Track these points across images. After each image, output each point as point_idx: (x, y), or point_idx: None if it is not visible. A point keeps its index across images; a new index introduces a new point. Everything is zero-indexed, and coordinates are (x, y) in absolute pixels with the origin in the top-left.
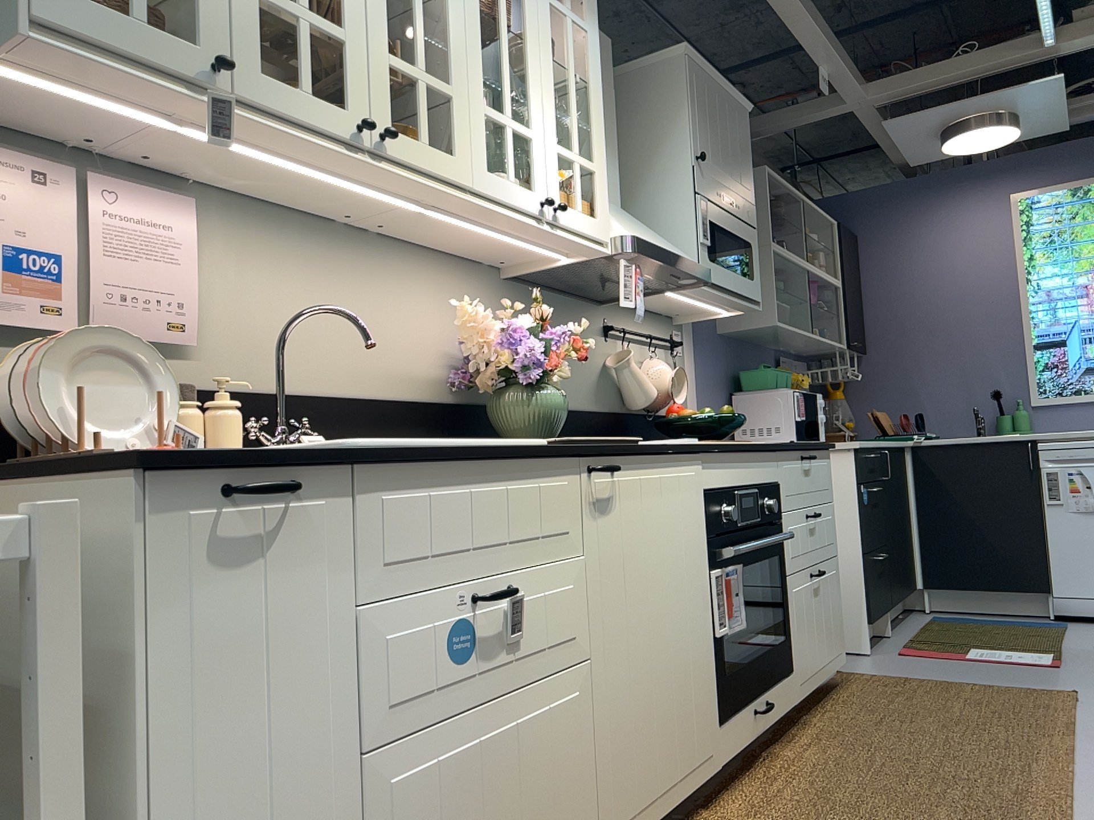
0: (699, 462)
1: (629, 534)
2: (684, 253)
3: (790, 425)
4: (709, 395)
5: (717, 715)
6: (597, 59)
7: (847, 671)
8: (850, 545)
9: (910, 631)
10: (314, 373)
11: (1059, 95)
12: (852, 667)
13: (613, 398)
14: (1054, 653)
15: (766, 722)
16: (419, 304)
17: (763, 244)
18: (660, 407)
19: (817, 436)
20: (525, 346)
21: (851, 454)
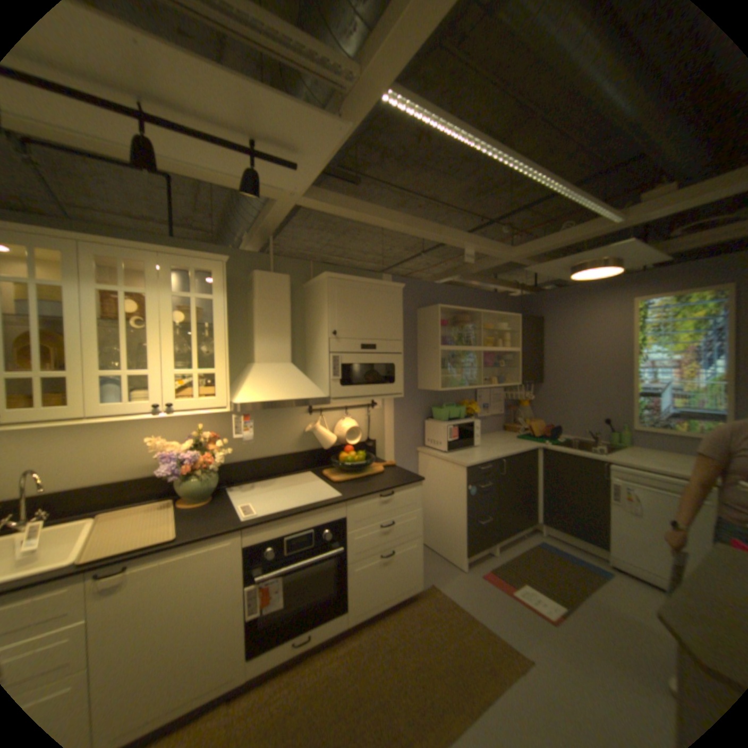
0: (235, 536)
1: (140, 597)
2: (309, 391)
3: (446, 442)
4: (403, 424)
5: (245, 657)
6: (222, 312)
7: (436, 588)
8: (462, 516)
9: (512, 556)
10: (73, 479)
11: (643, 247)
12: (443, 585)
13: (313, 443)
14: (570, 611)
15: (305, 648)
16: (152, 432)
17: (436, 346)
18: (346, 444)
19: (470, 444)
20: (183, 459)
21: (465, 469)
